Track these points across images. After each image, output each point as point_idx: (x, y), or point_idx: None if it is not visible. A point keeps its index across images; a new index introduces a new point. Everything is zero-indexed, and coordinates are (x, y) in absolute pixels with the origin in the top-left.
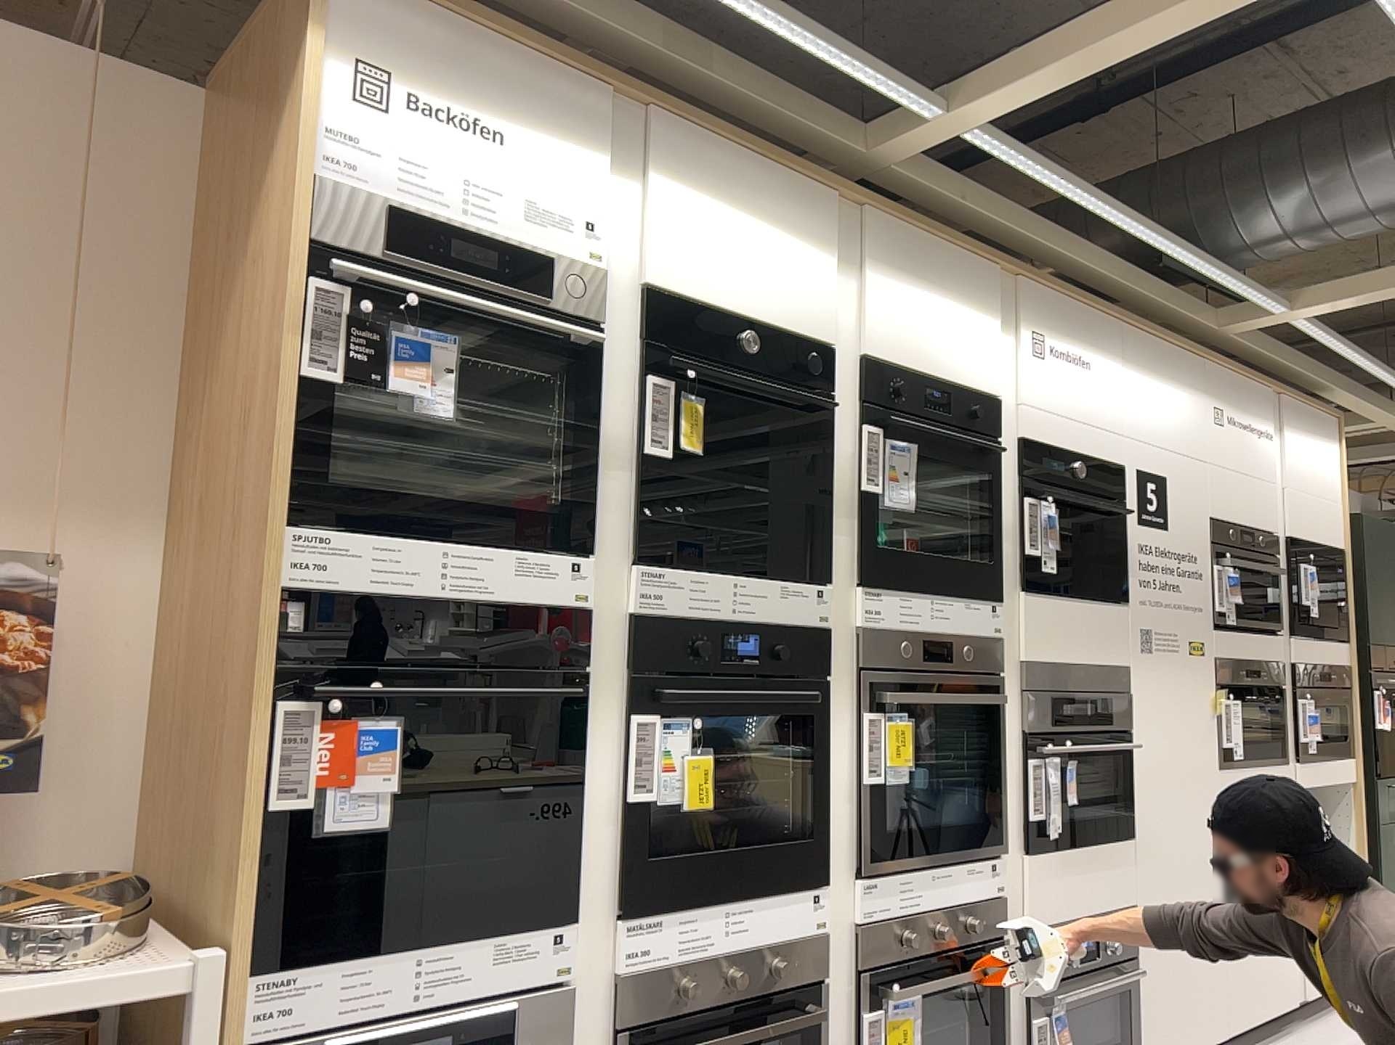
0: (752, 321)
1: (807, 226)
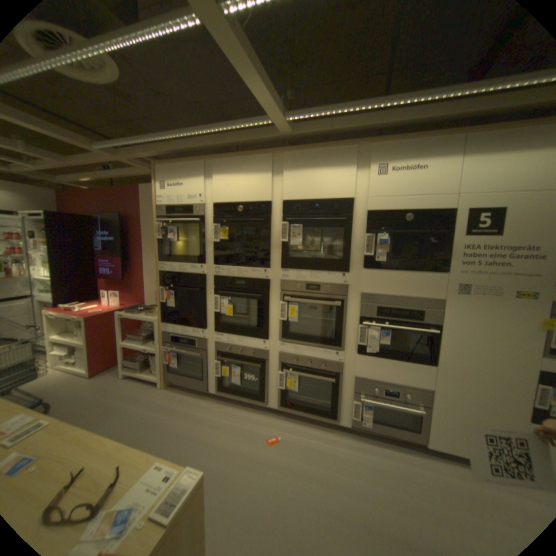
0: (242, 201)
1: (261, 165)
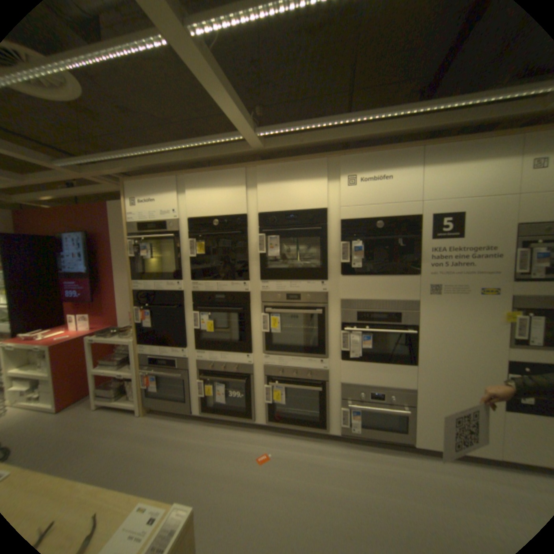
0: (218, 215)
1: (235, 179)
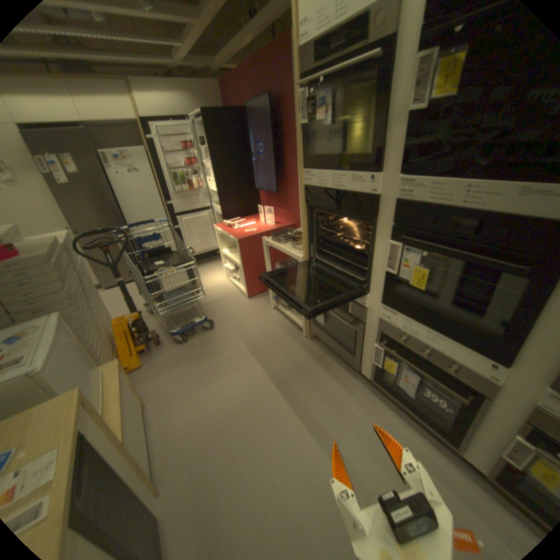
0: None
1: None
